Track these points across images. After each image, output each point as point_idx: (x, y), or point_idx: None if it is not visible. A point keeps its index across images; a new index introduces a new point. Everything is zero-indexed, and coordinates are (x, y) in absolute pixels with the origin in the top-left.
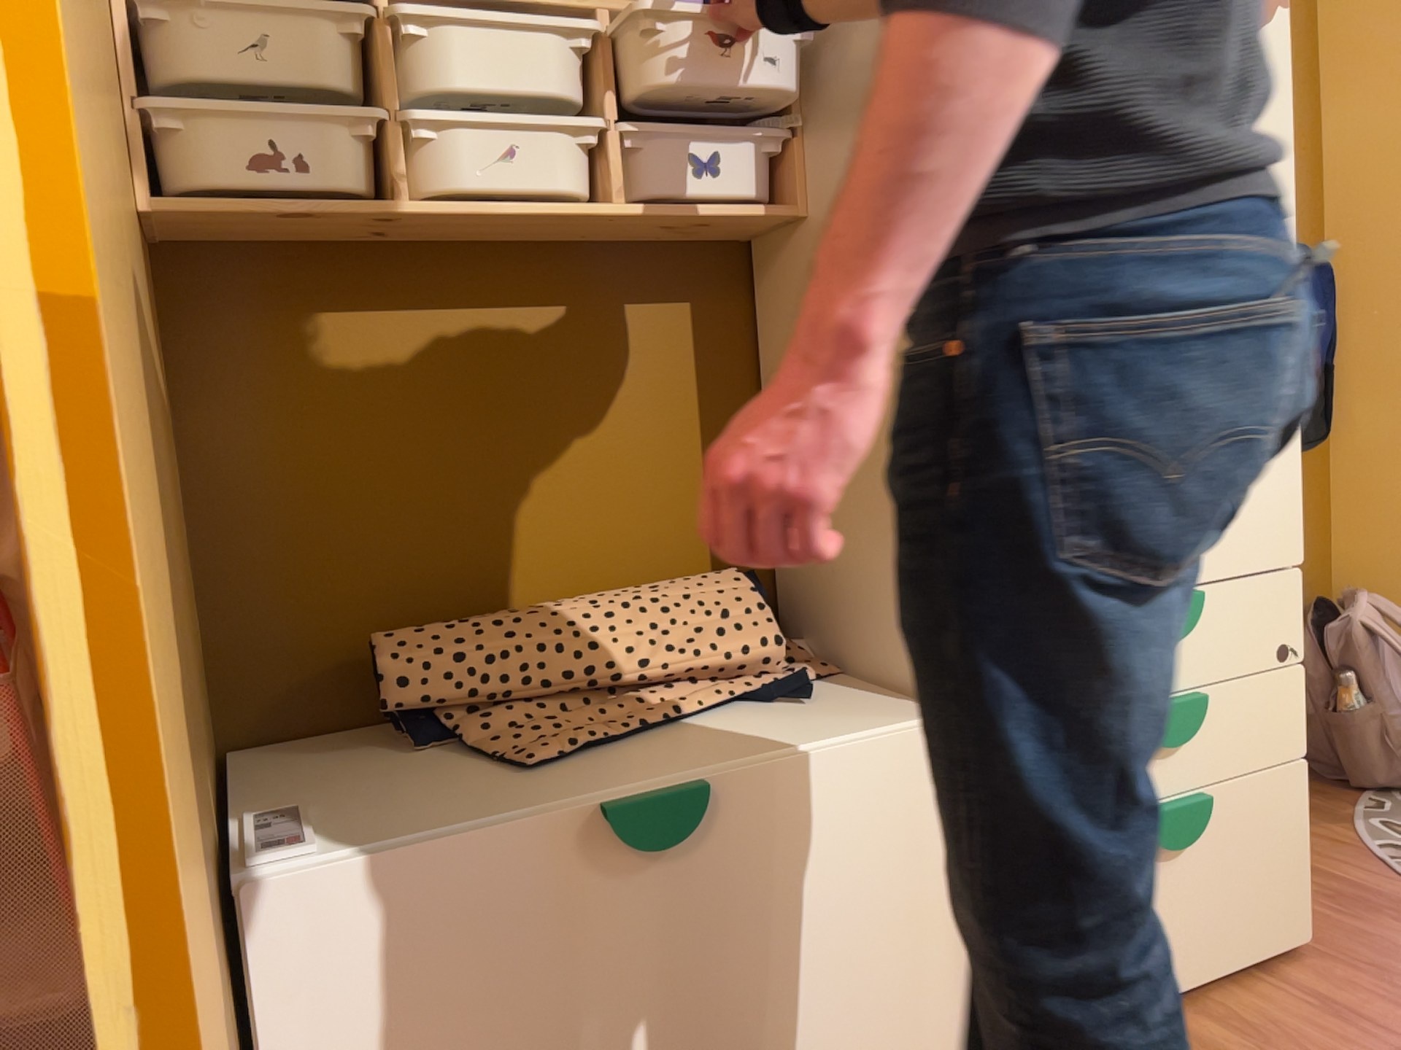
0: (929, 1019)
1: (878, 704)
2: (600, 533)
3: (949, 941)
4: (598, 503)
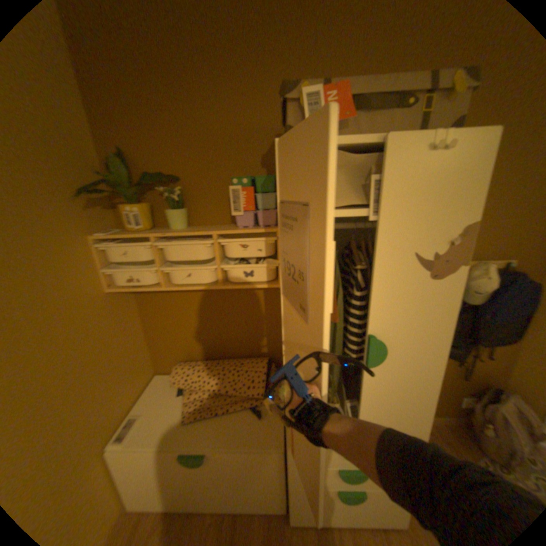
0: (270, 505)
1: (273, 430)
2: (236, 343)
3: (277, 493)
4: (235, 336)
